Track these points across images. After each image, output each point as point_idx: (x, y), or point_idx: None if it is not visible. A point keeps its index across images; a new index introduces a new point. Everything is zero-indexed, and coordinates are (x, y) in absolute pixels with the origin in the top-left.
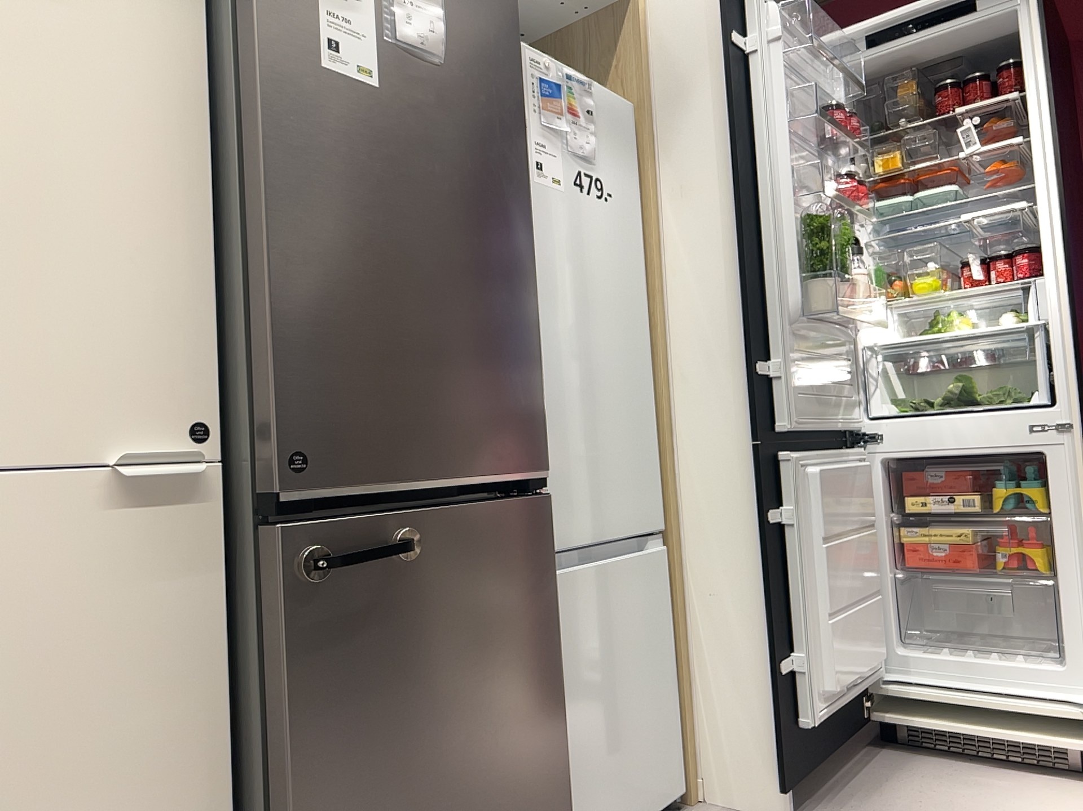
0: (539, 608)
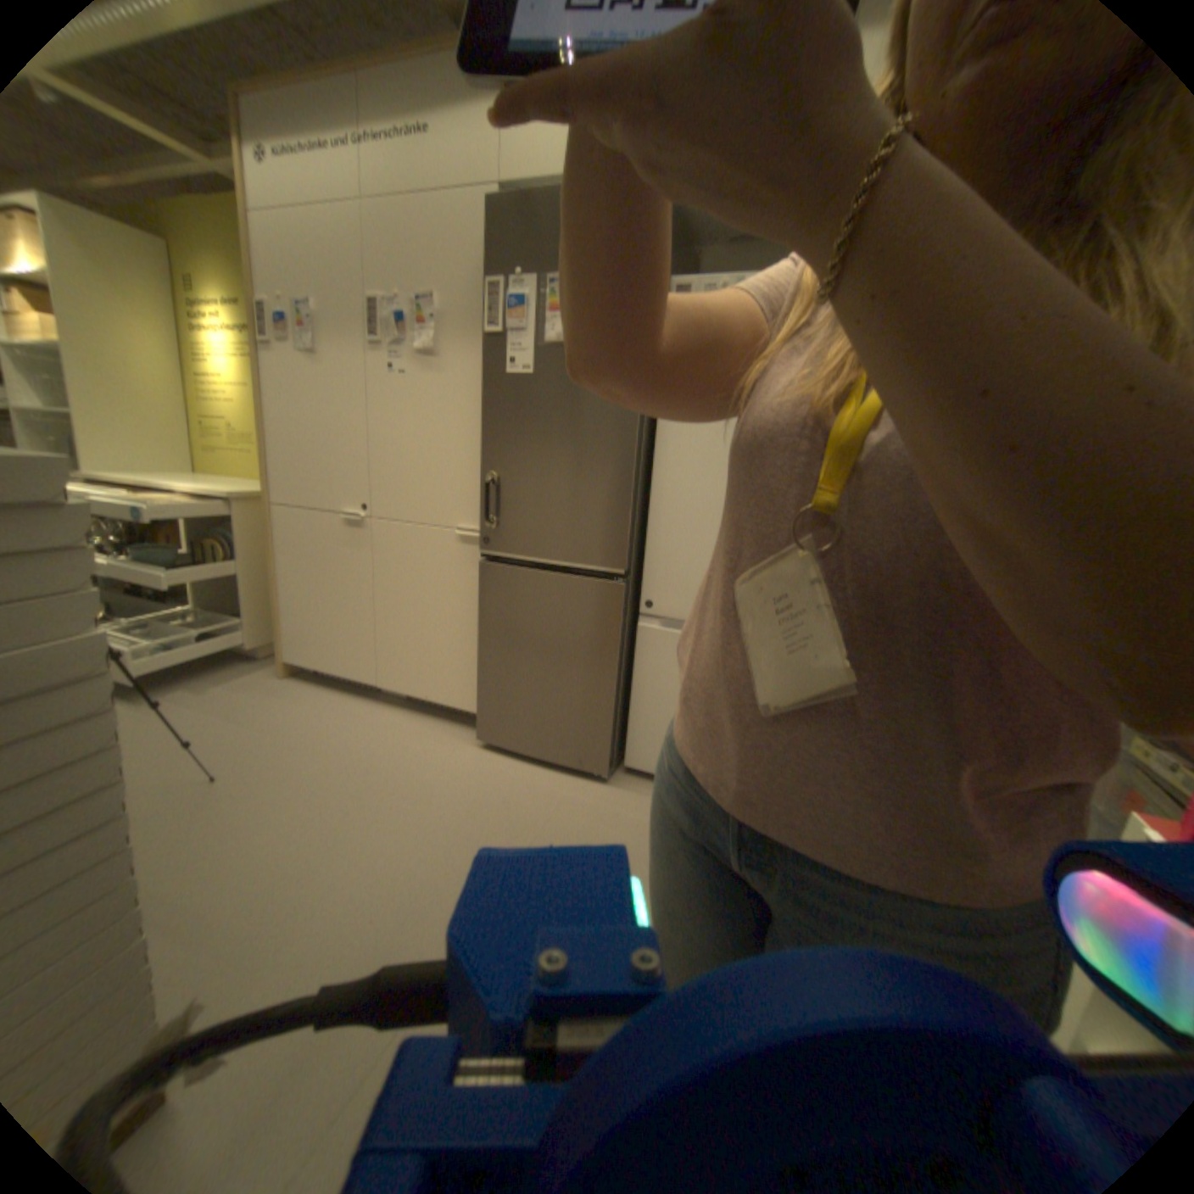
0: (602, 635)
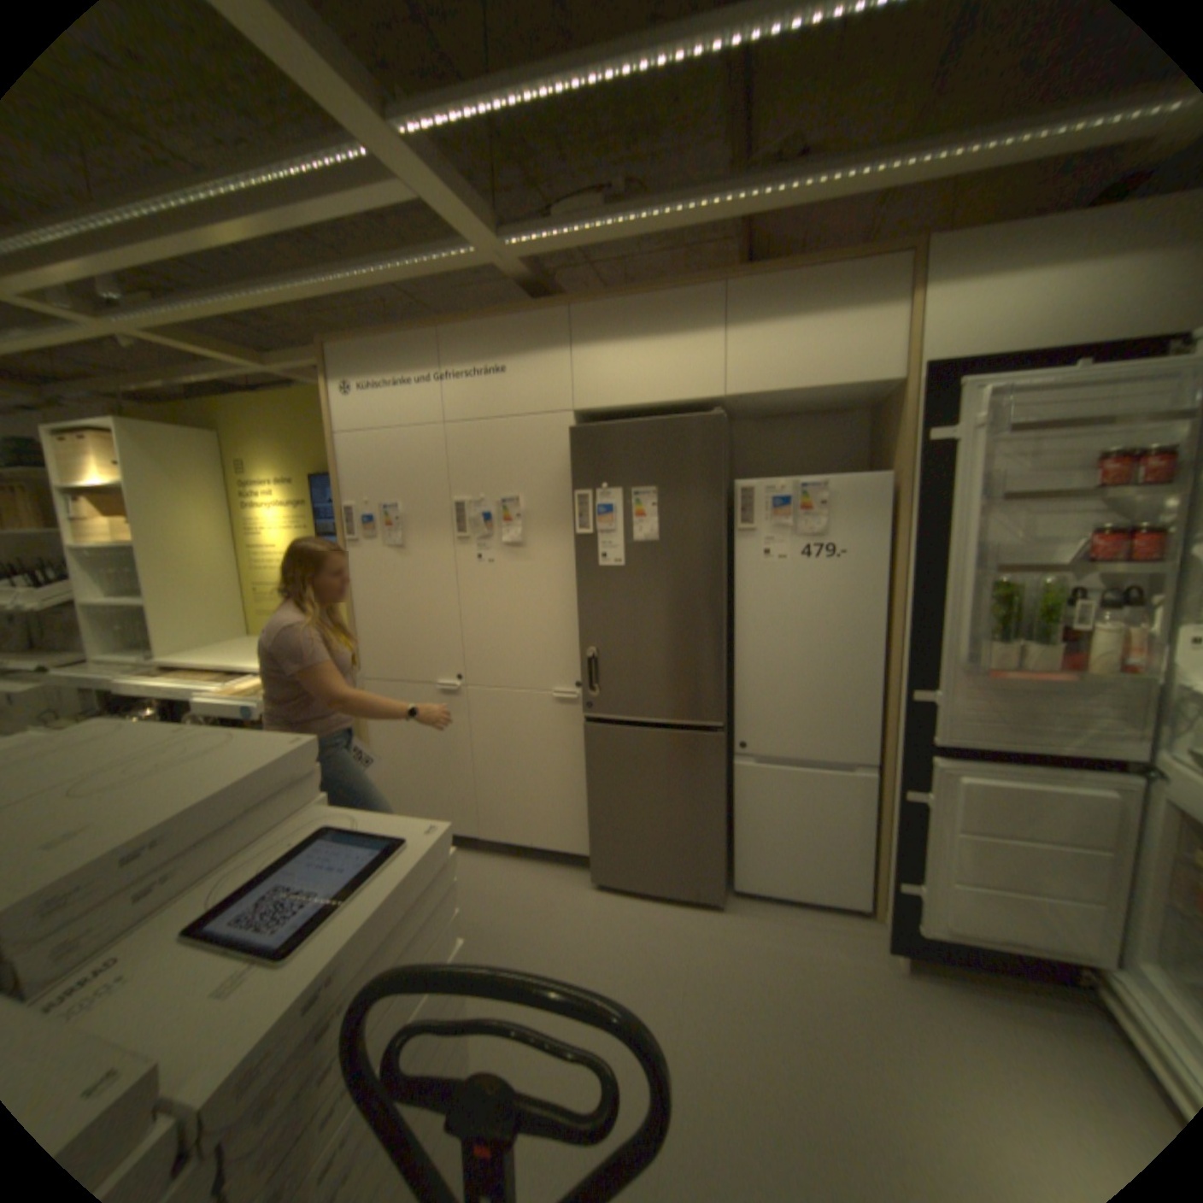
0: (708, 781)
